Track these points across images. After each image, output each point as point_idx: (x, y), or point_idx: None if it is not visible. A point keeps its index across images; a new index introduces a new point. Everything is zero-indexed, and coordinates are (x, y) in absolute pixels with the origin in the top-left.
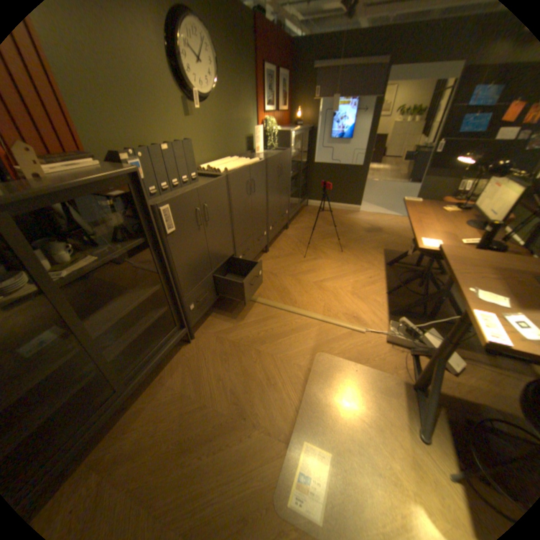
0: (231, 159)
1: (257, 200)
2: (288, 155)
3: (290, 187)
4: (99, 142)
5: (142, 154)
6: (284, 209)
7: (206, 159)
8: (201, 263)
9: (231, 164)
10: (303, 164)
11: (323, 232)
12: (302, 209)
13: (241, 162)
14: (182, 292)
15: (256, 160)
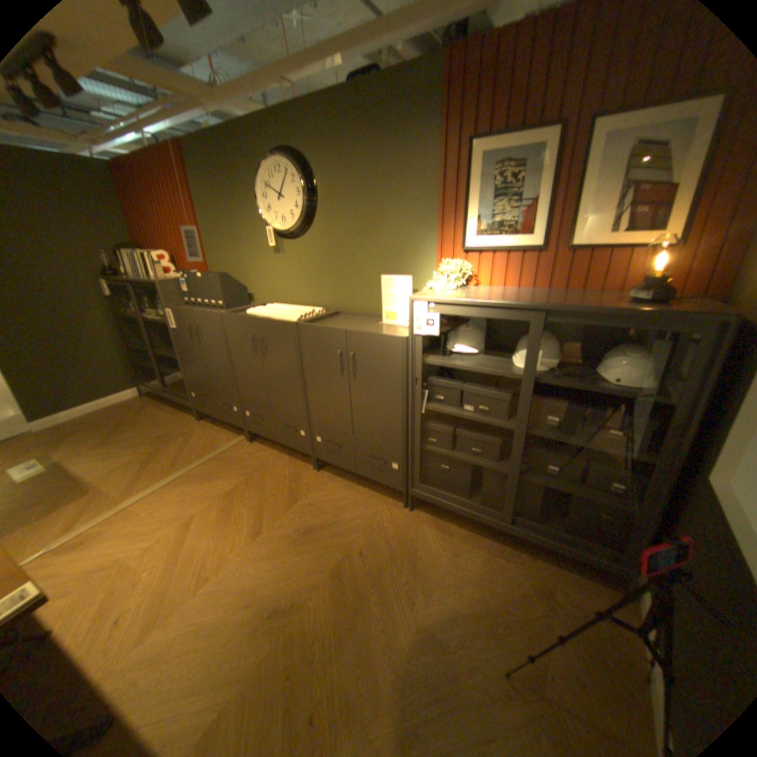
0: (297, 309)
1: (274, 369)
2: (388, 347)
3: (416, 425)
4: (215, 267)
5: (187, 277)
6: (376, 448)
7: (299, 302)
8: (199, 371)
9: (268, 311)
10: (616, 440)
11: (376, 590)
12: (576, 573)
13: (279, 313)
14: (186, 376)
15: (291, 319)
